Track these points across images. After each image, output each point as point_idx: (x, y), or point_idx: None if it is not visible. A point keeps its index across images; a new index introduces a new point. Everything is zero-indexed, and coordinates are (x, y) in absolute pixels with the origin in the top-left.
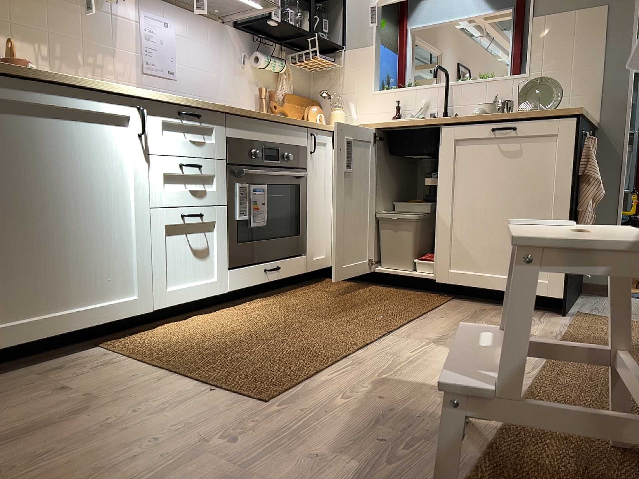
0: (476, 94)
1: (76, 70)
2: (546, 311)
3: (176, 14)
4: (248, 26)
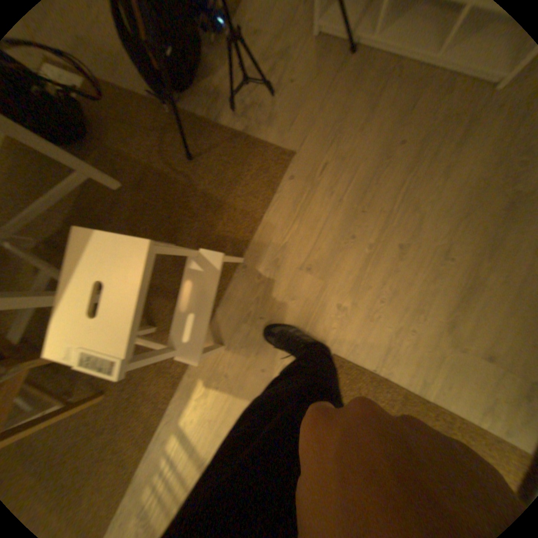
0: None
1: None
2: None
3: None
4: None
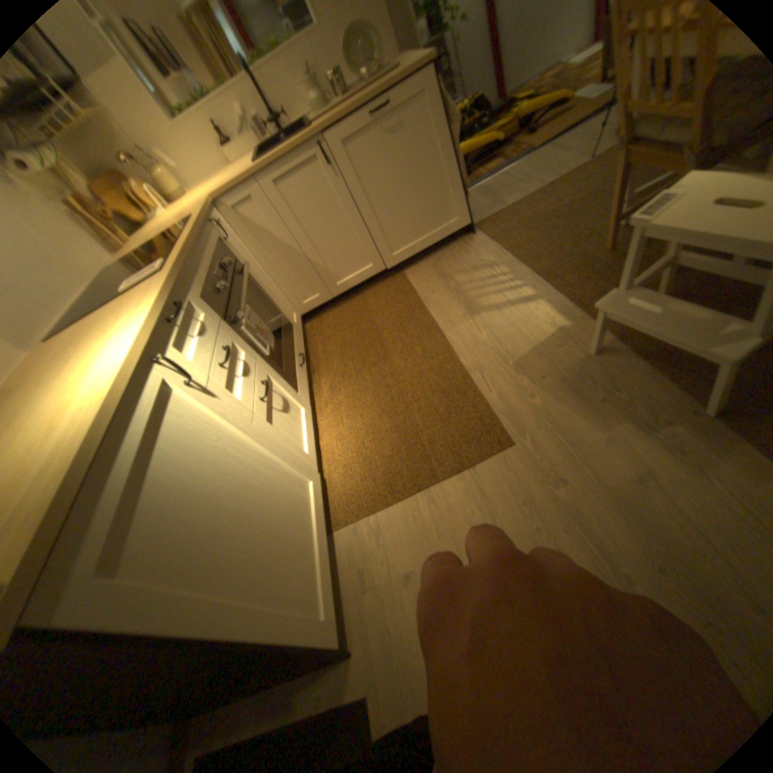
0: (282, 72)
1: None
2: (462, 238)
3: None
4: None
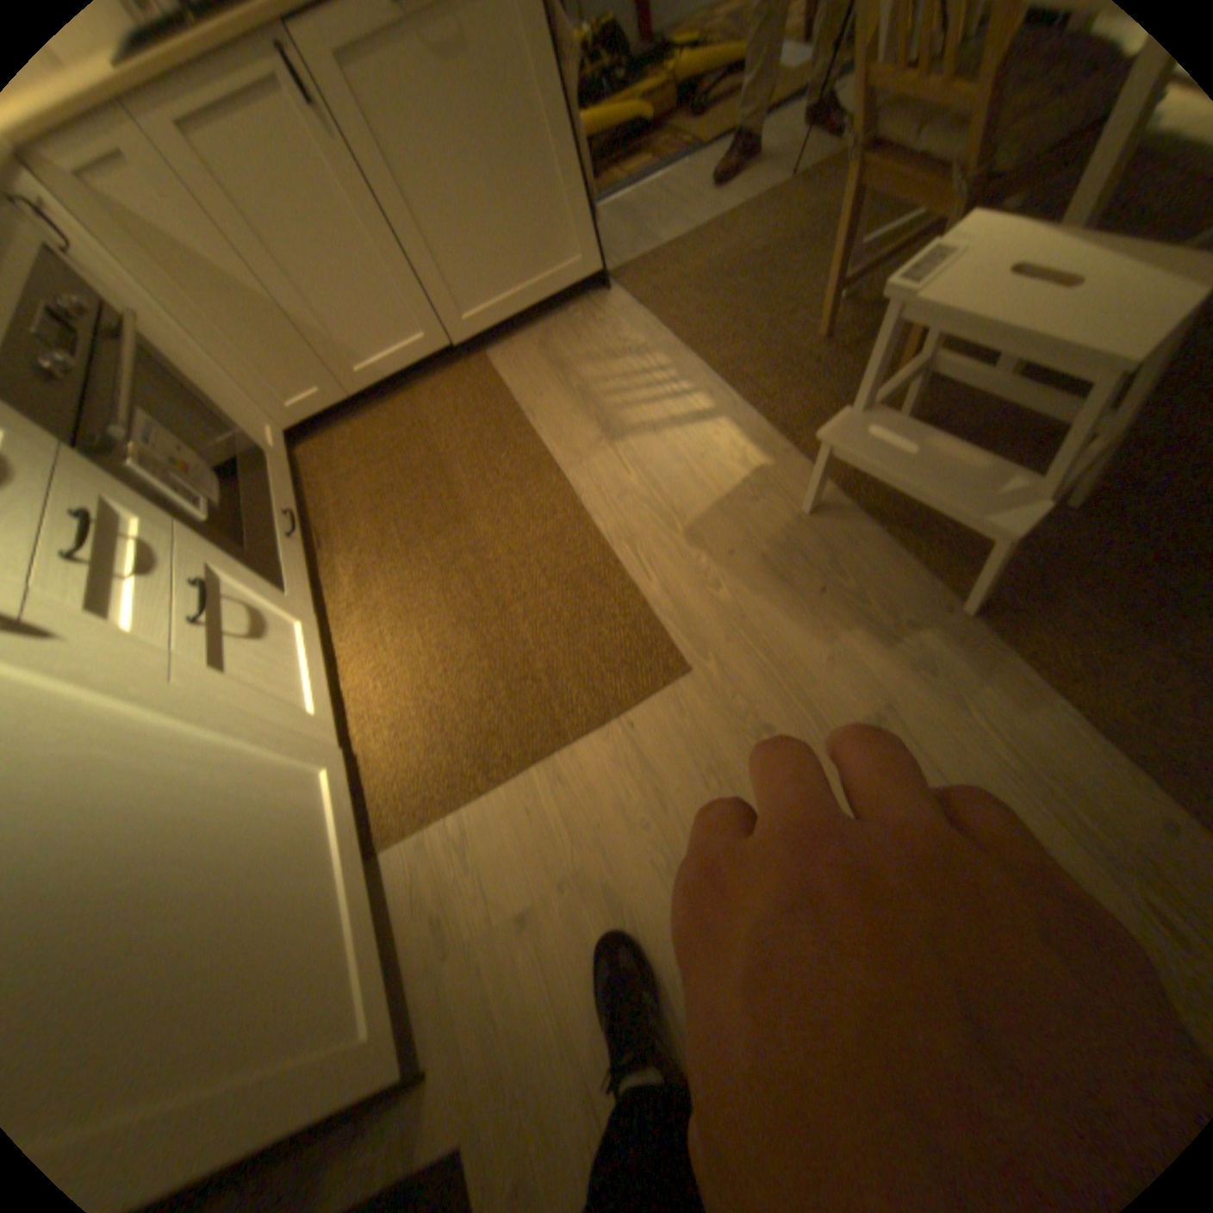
0: None
1: None
2: (588, 297)
3: None
4: None
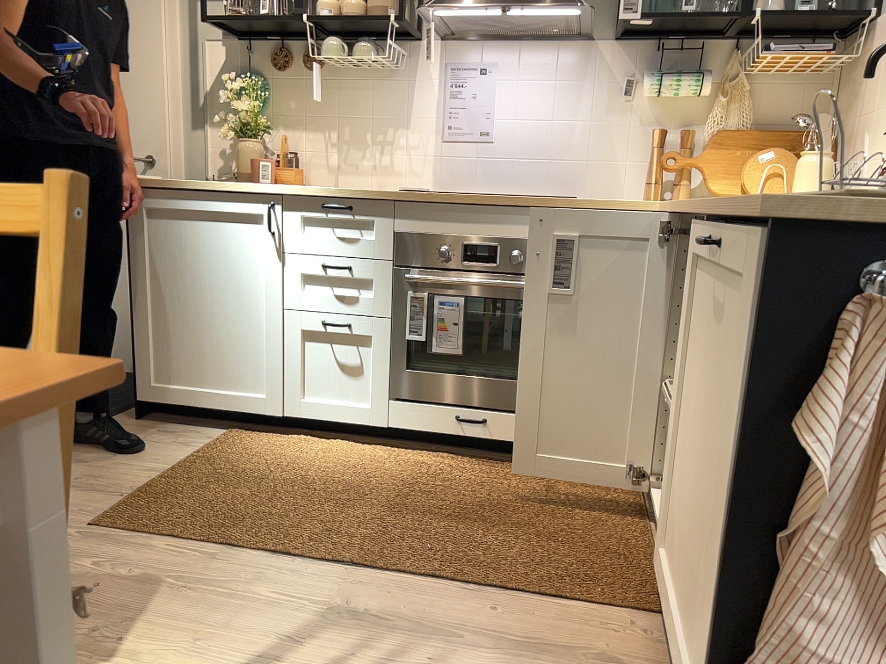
0: None
1: (361, 151)
2: None
3: (498, 53)
4: (627, 35)
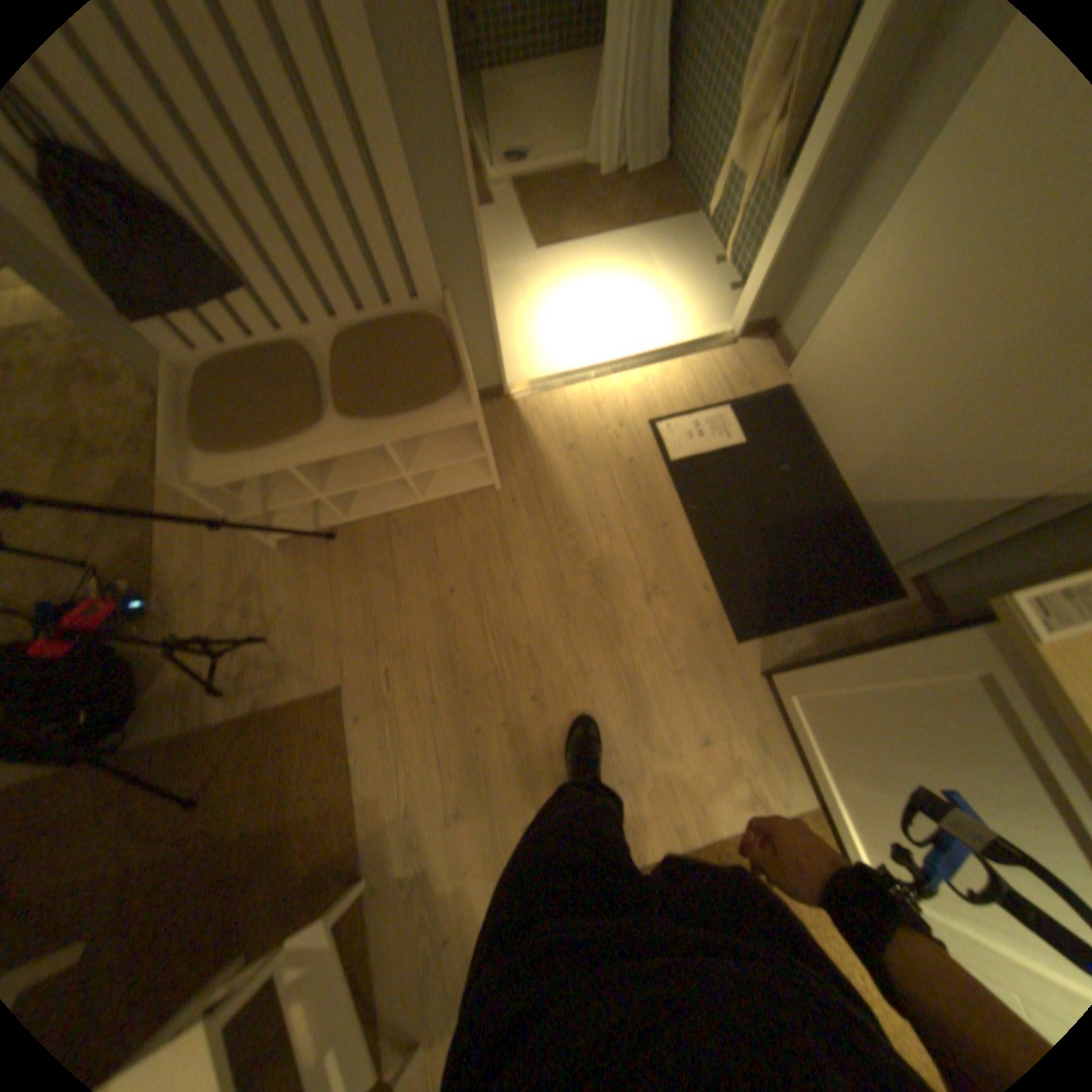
0: None
1: None
2: None
3: None
4: None
